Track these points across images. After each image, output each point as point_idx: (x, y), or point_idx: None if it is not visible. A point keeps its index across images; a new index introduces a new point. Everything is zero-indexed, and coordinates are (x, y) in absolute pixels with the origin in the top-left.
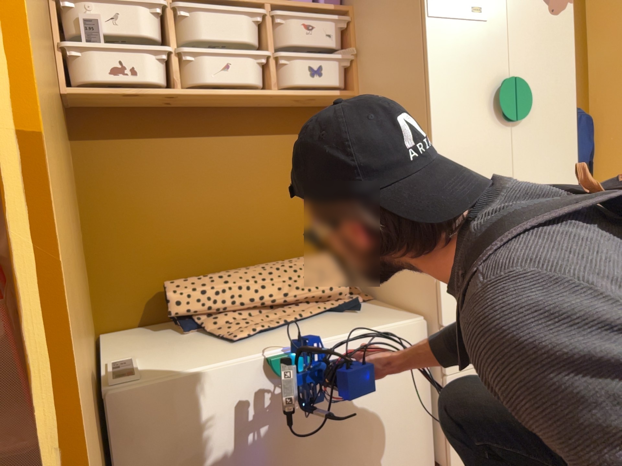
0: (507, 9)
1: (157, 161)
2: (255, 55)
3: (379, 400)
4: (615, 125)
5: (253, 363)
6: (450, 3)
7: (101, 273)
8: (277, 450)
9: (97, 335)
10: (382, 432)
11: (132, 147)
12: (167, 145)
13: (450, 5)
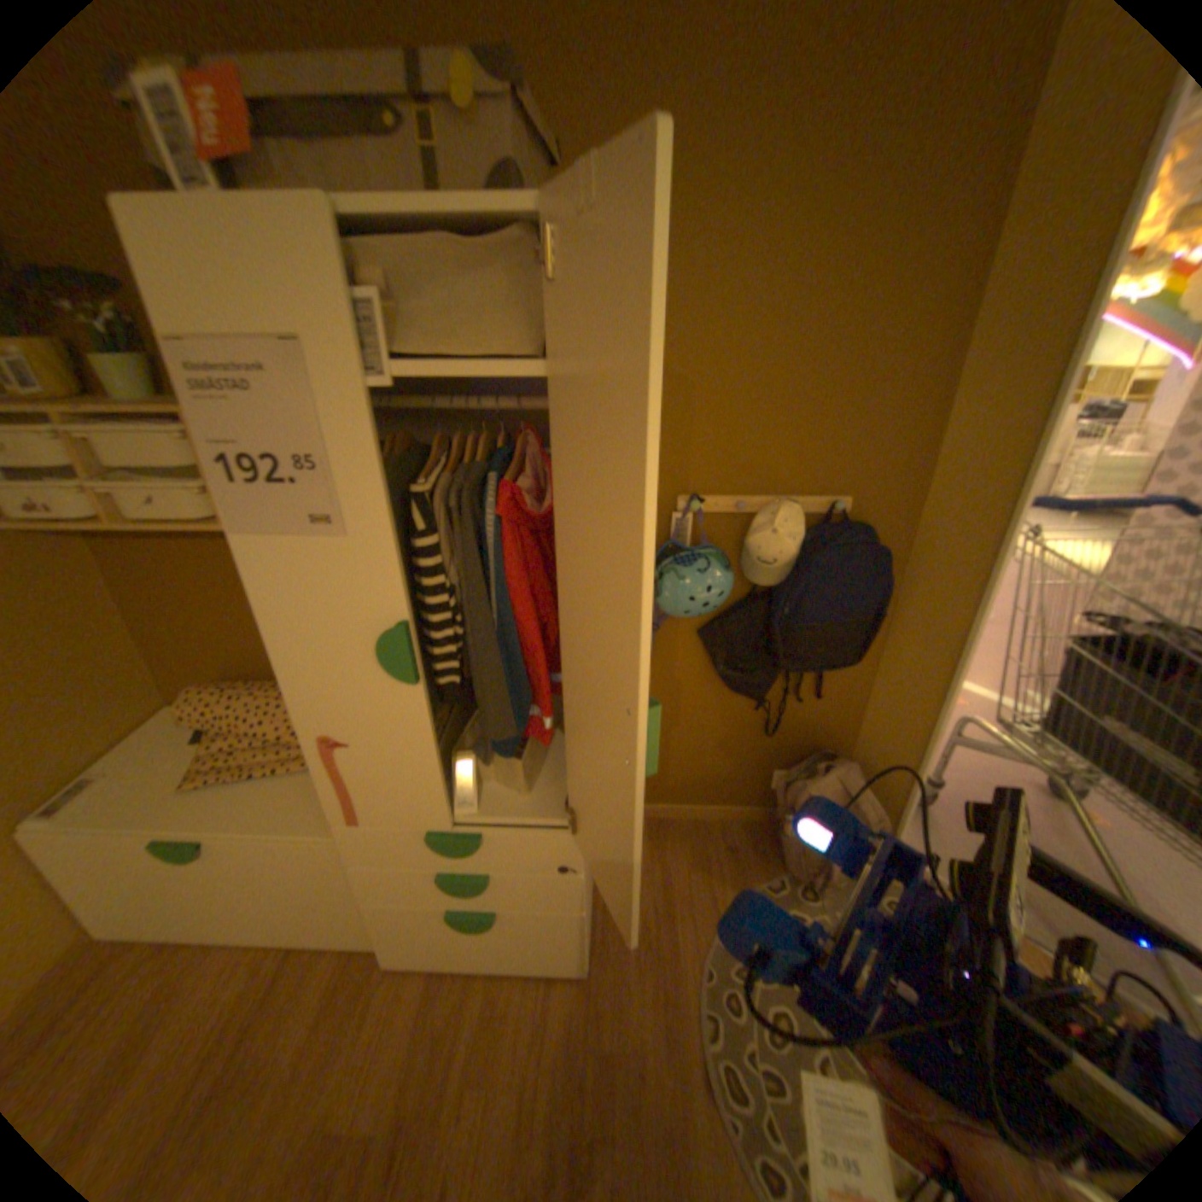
0: (389, 516)
1: (175, 564)
2: (181, 487)
3: (296, 892)
4: (956, 567)
5: (144, 838)
6: (265, 513)
7: (154, 659)
8: (191, 899)
9: (161, 708)
10: (306, 914)
11: (146, 548)
12: (181, 549)
13: (266, 517)
